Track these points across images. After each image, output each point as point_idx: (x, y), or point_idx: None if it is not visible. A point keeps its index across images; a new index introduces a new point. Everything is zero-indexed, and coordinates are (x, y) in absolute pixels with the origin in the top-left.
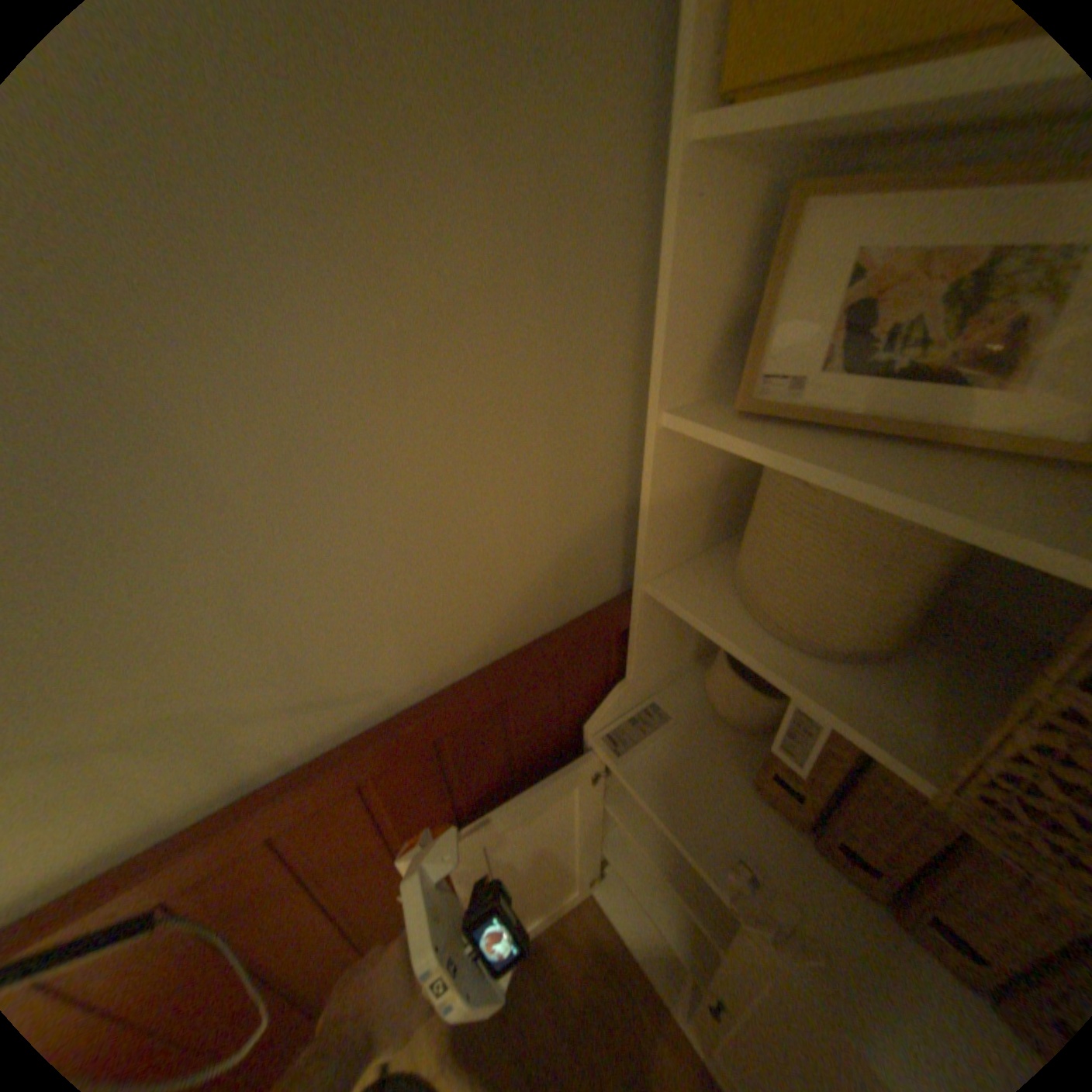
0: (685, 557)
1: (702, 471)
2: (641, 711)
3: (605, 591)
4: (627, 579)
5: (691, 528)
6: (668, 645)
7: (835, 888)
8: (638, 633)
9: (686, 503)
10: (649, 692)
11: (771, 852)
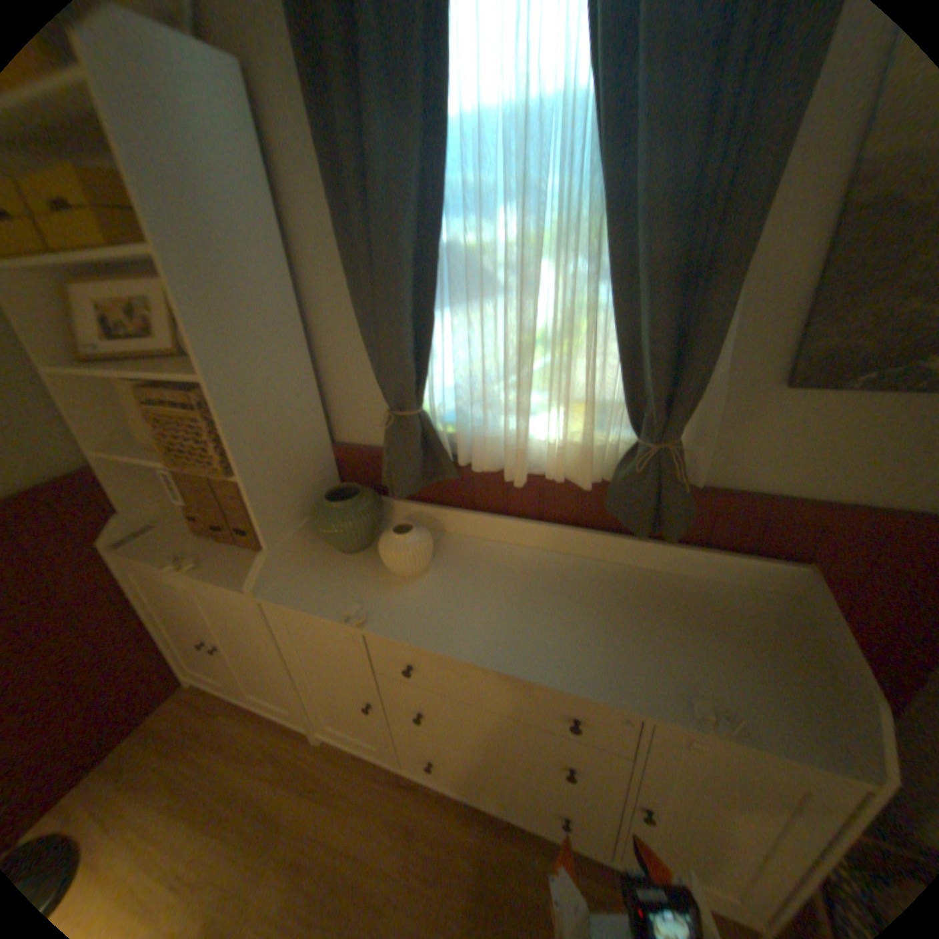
0: (110, 437)
1: (90, 393)
2: (135, 530)
3: (66, 462)
4: (83, 456)
5: (104, 421)
6: (133, 488)
7: (213, 548)
8: (104, 483)
9: (88, 408)
10: (136, 518)
11: (187, 548)
